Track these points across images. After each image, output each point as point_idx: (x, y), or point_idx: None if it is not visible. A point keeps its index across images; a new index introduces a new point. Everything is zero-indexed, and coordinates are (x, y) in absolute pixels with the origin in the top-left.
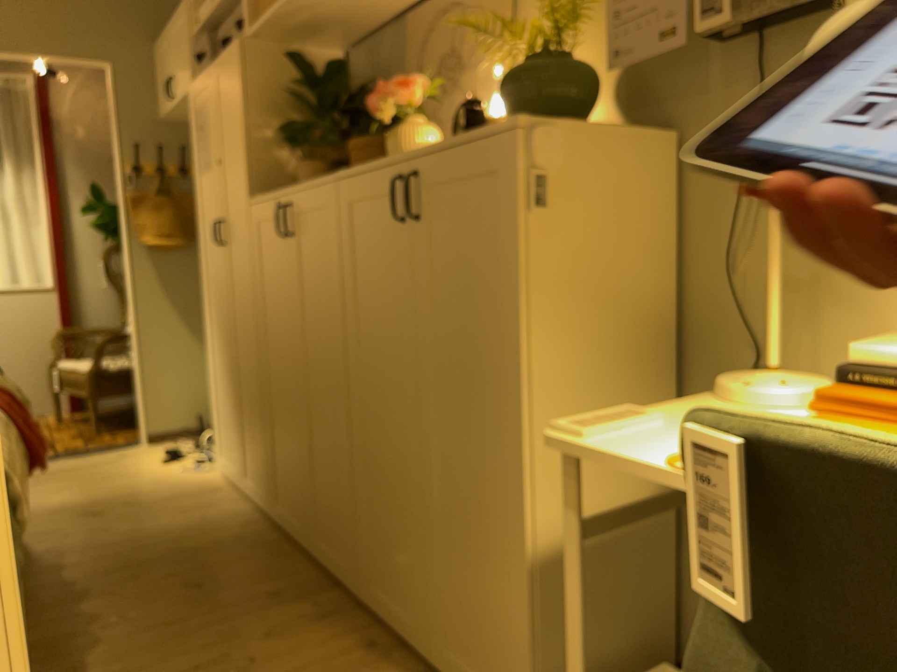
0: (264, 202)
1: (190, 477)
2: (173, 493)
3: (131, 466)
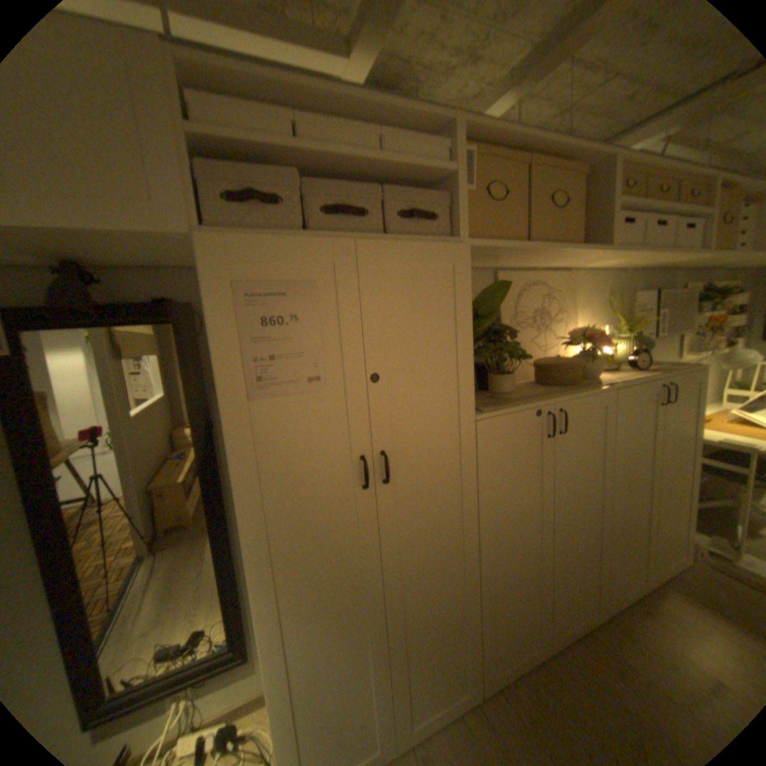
0: (518, 413)
1: None
2: None
3: None
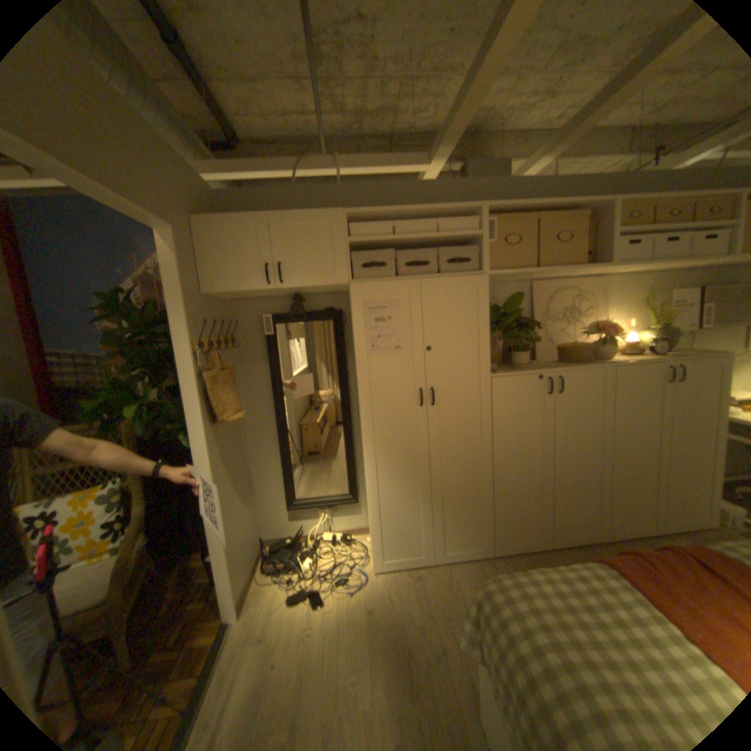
0: (523, 376)
1: (375, 591)
2: (410, 603)
3: (303, 632)
